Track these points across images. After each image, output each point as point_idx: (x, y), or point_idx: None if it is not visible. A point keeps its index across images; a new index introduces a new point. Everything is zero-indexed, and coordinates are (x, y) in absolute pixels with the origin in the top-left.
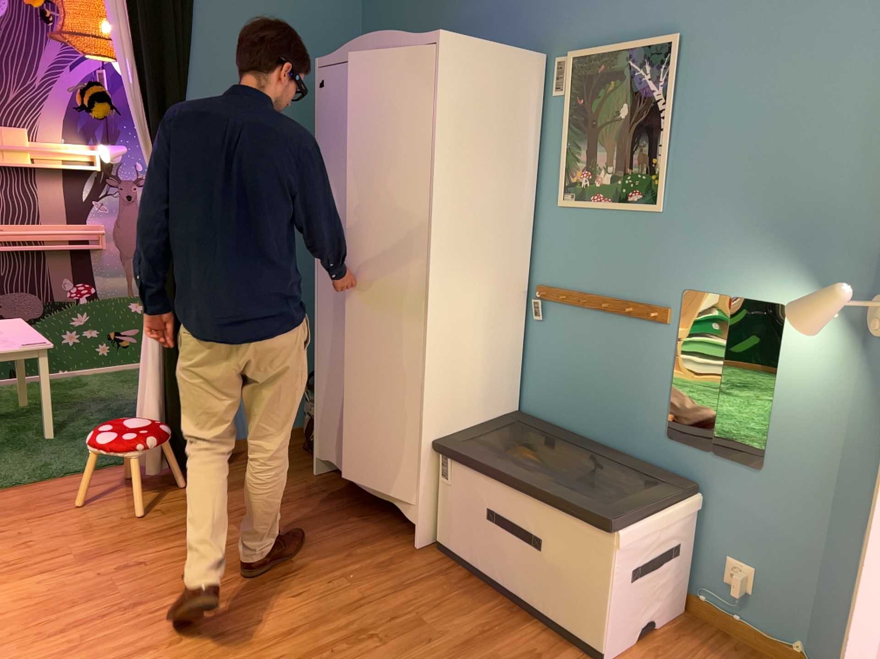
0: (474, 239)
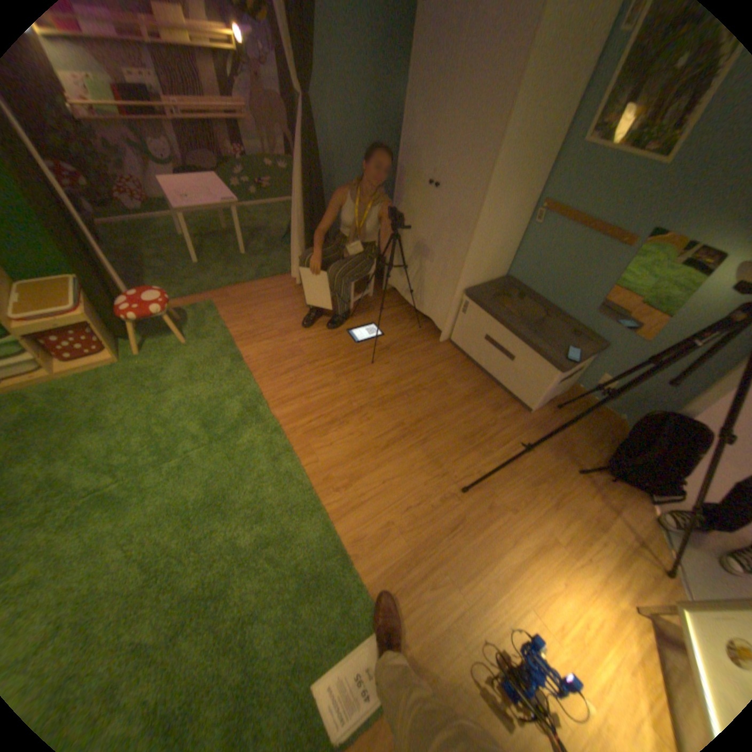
0: (519, 168)
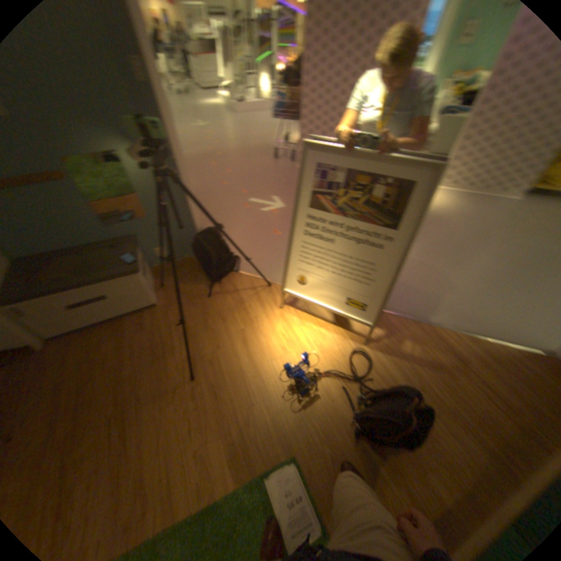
0: None
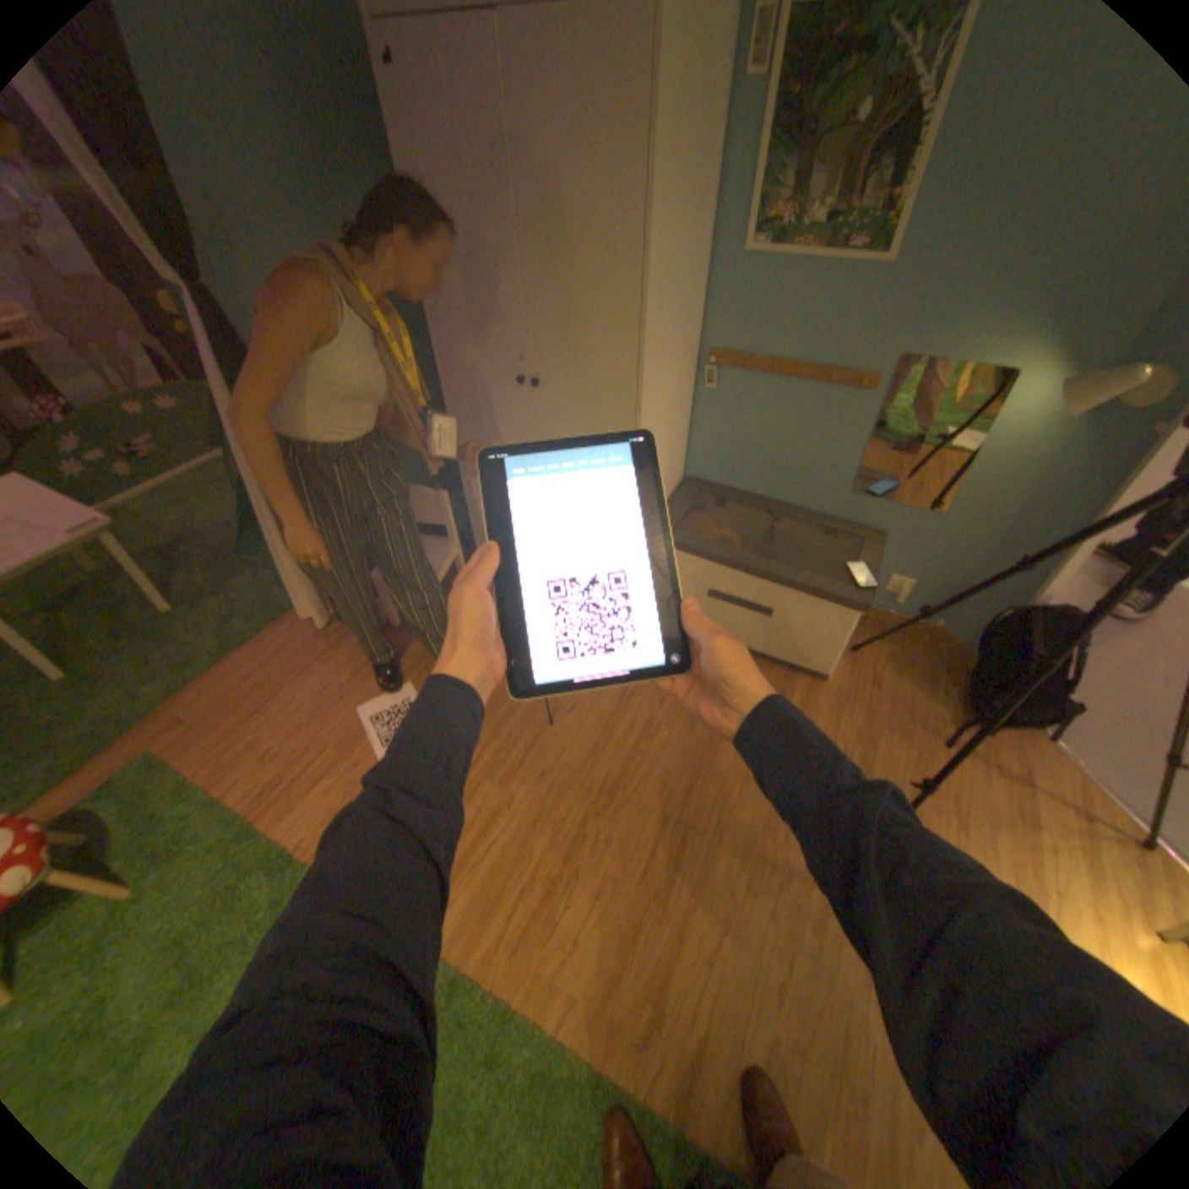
0: (672, 320)
